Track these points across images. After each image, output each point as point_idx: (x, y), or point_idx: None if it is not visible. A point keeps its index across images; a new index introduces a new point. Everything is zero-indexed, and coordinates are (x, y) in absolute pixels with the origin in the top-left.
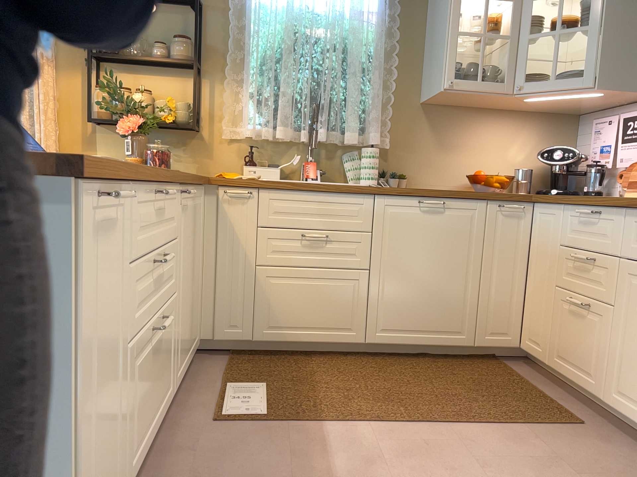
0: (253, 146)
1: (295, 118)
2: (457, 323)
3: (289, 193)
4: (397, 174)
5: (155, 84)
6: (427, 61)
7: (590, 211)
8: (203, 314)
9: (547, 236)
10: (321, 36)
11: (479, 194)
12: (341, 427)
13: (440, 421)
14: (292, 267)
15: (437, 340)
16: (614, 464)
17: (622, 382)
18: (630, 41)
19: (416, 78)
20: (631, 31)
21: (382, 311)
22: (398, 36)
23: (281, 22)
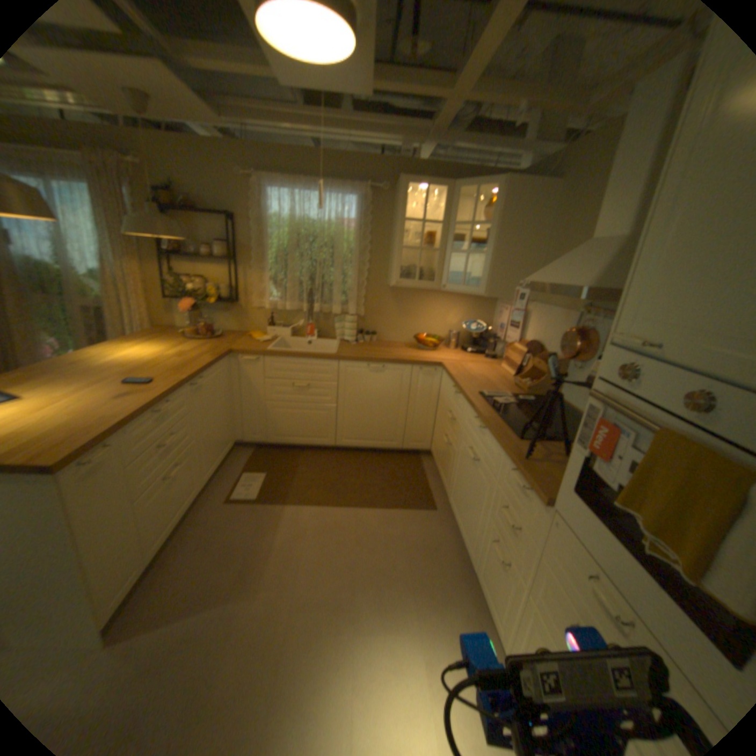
0: (273, 313)
1: (301, 294)
2: (392, 436)
3: (284, 359)
4: (369, 333)
5: (207, 270)
6: (391, 256)
7: (455, 391)
8: (238, 427)
9: (444, 392)
10: (317, 238)
11: (406, 362)
12: (296, 509)
13: (354, 506)
14: (289, 402)
15: (379, 445)
16: (434, 540)
17: (454, 493)
18: (513, 265)
19: (384, 267)
20: (514, 257)
21: (345, 428)
22: (372, 237)
23: (288, 227)
